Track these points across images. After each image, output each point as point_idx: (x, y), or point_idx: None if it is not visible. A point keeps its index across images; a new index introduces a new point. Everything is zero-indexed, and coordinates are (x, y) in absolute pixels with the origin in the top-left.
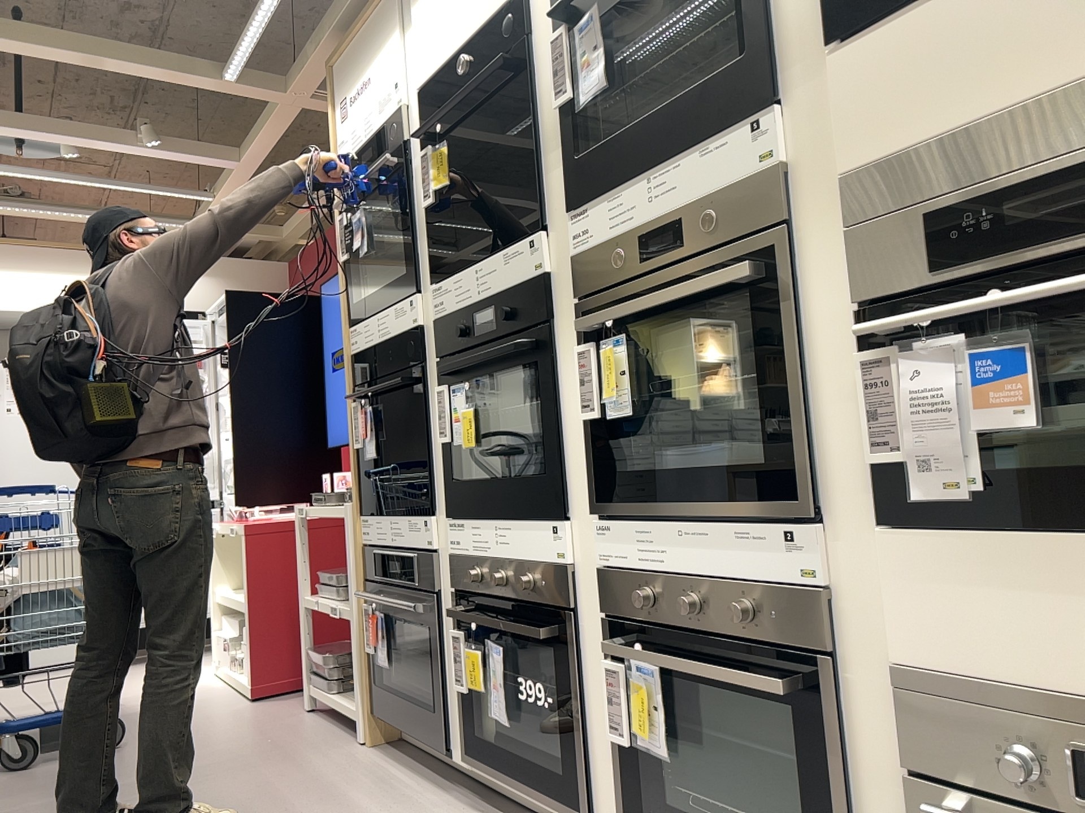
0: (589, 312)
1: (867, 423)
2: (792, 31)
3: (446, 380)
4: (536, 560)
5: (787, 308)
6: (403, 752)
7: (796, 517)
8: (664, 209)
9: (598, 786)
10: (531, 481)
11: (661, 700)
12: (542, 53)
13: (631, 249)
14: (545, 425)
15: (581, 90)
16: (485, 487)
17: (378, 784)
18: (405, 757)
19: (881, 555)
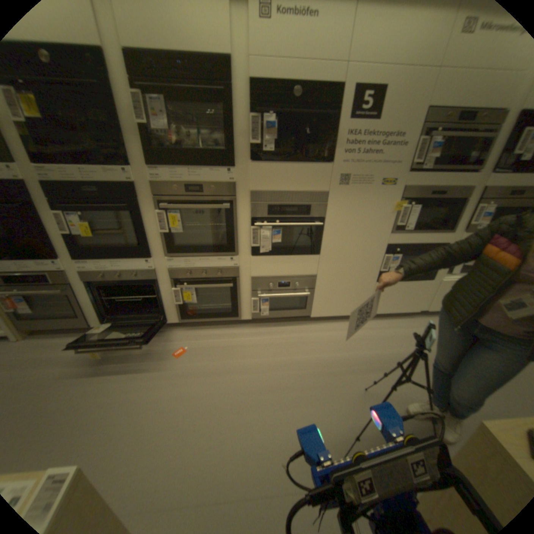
0: (161, 202)
1: (250, 239)
2: (240, 150)
3: (61, 210)
4: (138, 269)
5: (234, 215)
6: (46, 335)
7: (234, 255)
8: (195, 180)
9: (167, 313)
10: (125, 246)
11: (194, 293)
12: (122, 91)
13: (181, 188)
14: (130, 229)
15: (150, 121)
16: (88, 246)
17: (57, 348)
18: (50, 336)
19: (250, 260)
